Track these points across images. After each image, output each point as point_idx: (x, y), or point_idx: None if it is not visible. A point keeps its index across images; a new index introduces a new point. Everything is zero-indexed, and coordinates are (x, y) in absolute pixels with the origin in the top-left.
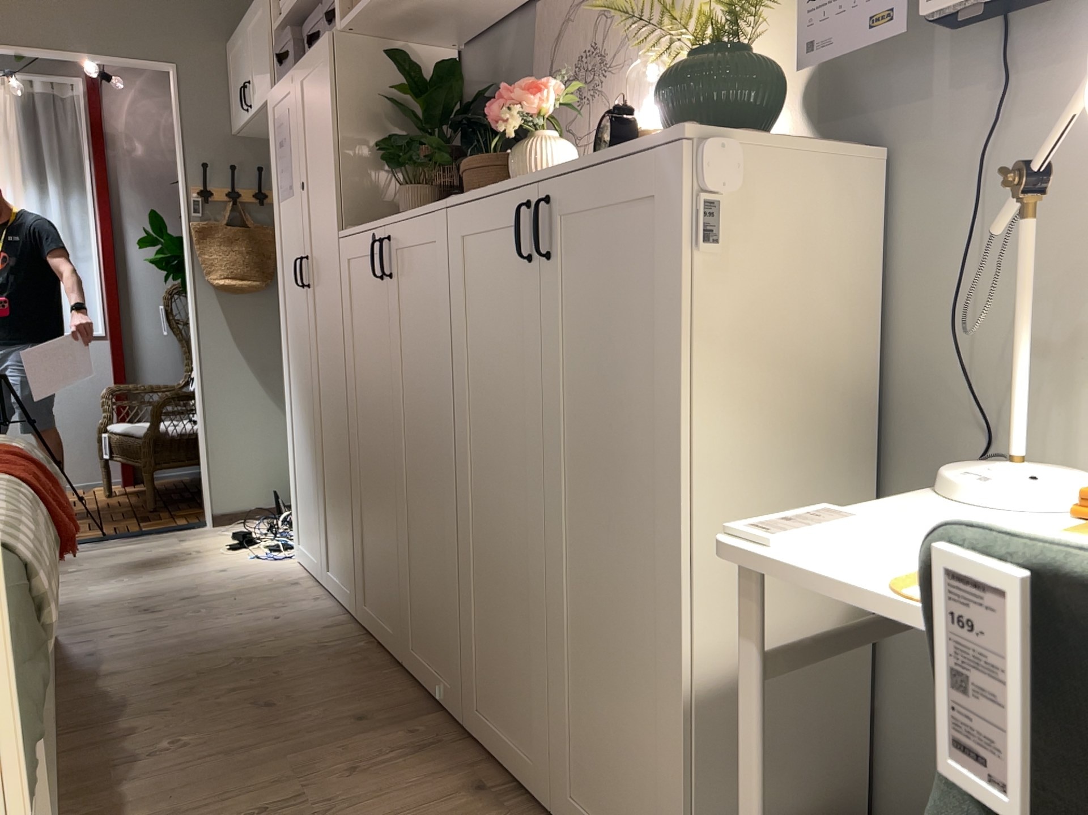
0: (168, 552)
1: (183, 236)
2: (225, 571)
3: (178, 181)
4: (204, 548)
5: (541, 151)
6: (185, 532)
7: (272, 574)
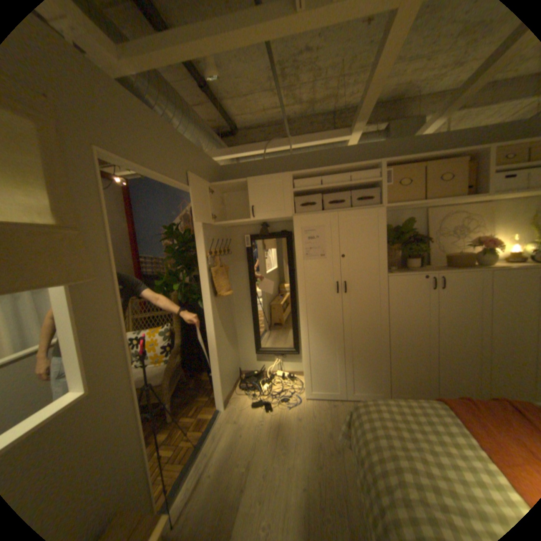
0: (249, 431)
1: (201, 275)
2: (301, 420)
3: (197, 248)
4: (257, 419)
5: (498, 256)
6: (221, 420)
7: (316, 409)
